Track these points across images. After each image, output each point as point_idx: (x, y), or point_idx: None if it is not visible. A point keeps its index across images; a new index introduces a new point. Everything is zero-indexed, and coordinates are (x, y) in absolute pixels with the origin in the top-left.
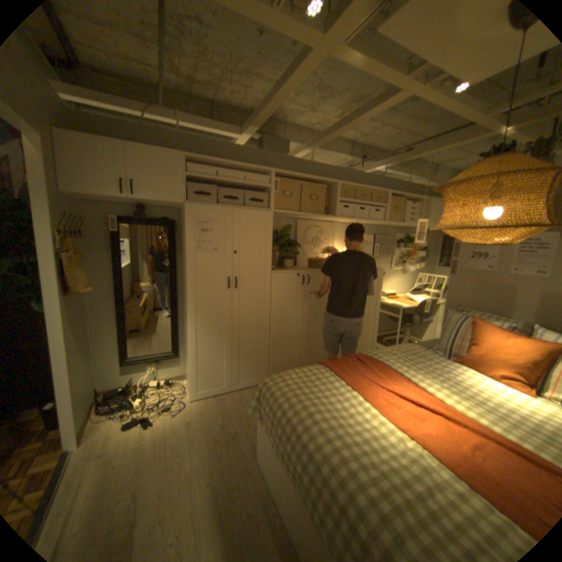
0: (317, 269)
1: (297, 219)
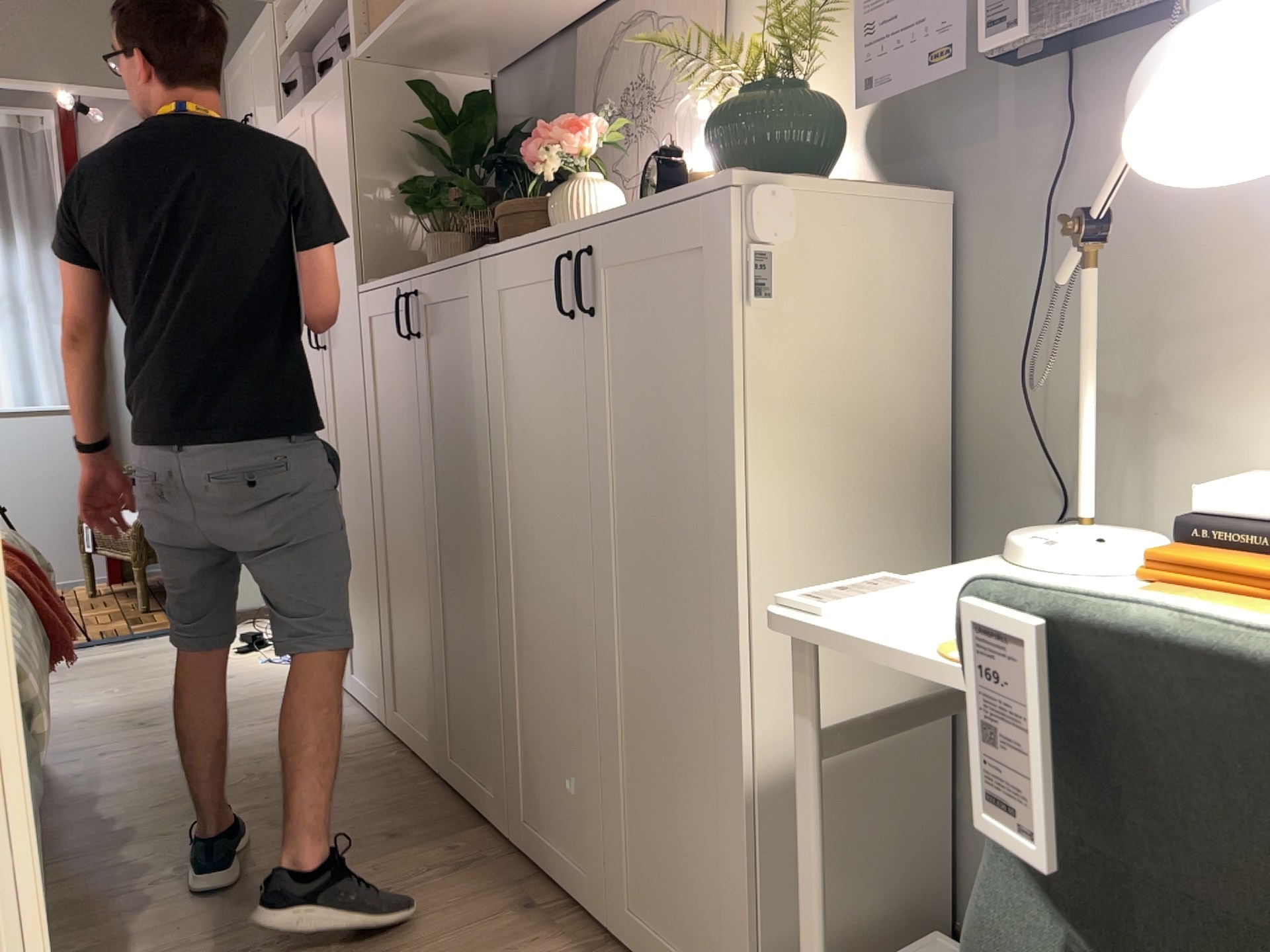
0: (448, 261)
1: (580, 24)
